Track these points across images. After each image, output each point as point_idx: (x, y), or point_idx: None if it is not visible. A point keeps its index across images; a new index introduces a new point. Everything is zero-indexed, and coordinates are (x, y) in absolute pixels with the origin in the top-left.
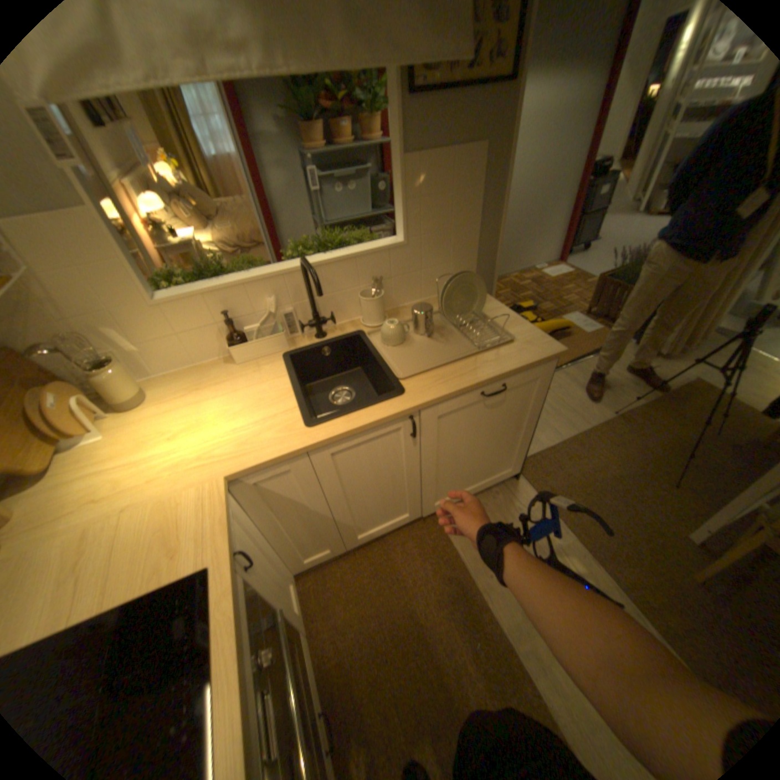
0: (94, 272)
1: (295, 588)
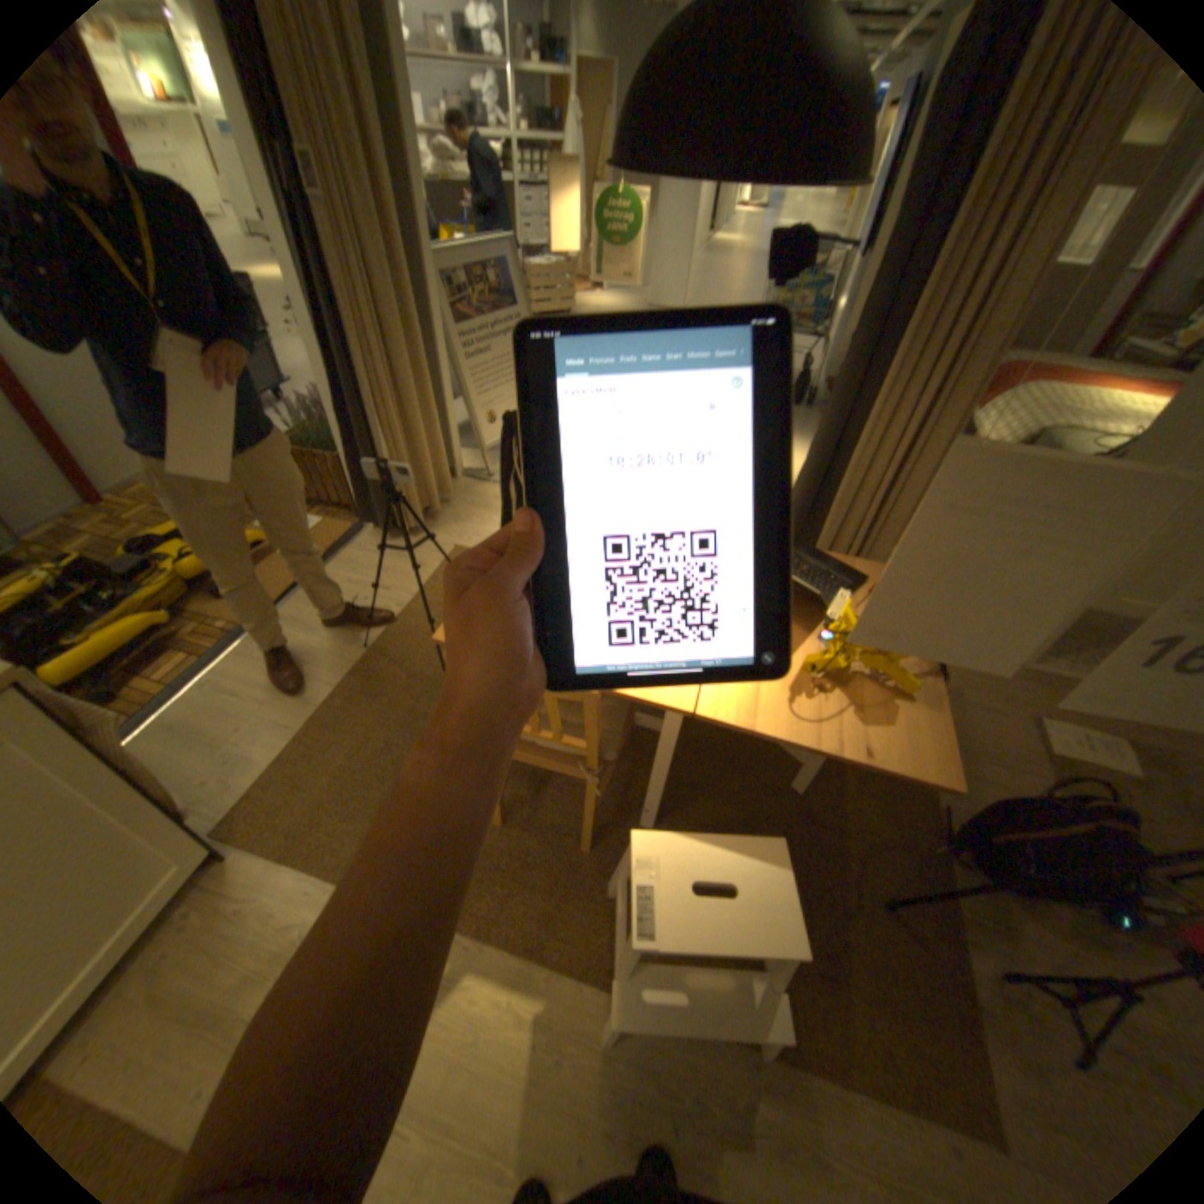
0: None
1: None
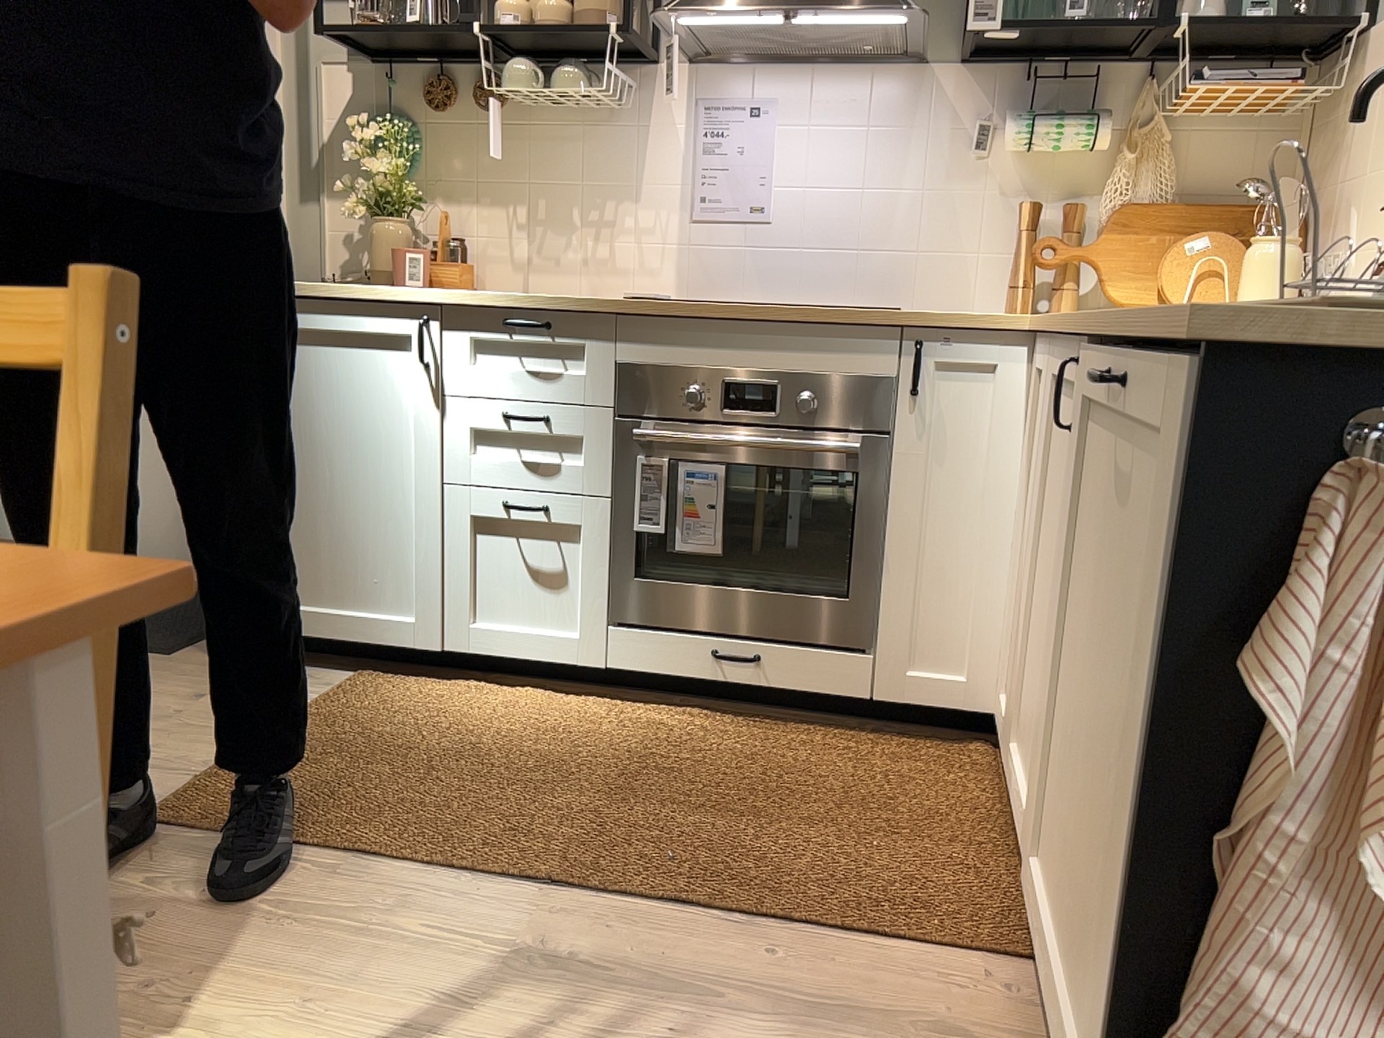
0: (1375, 119)
1: (977, 749)
